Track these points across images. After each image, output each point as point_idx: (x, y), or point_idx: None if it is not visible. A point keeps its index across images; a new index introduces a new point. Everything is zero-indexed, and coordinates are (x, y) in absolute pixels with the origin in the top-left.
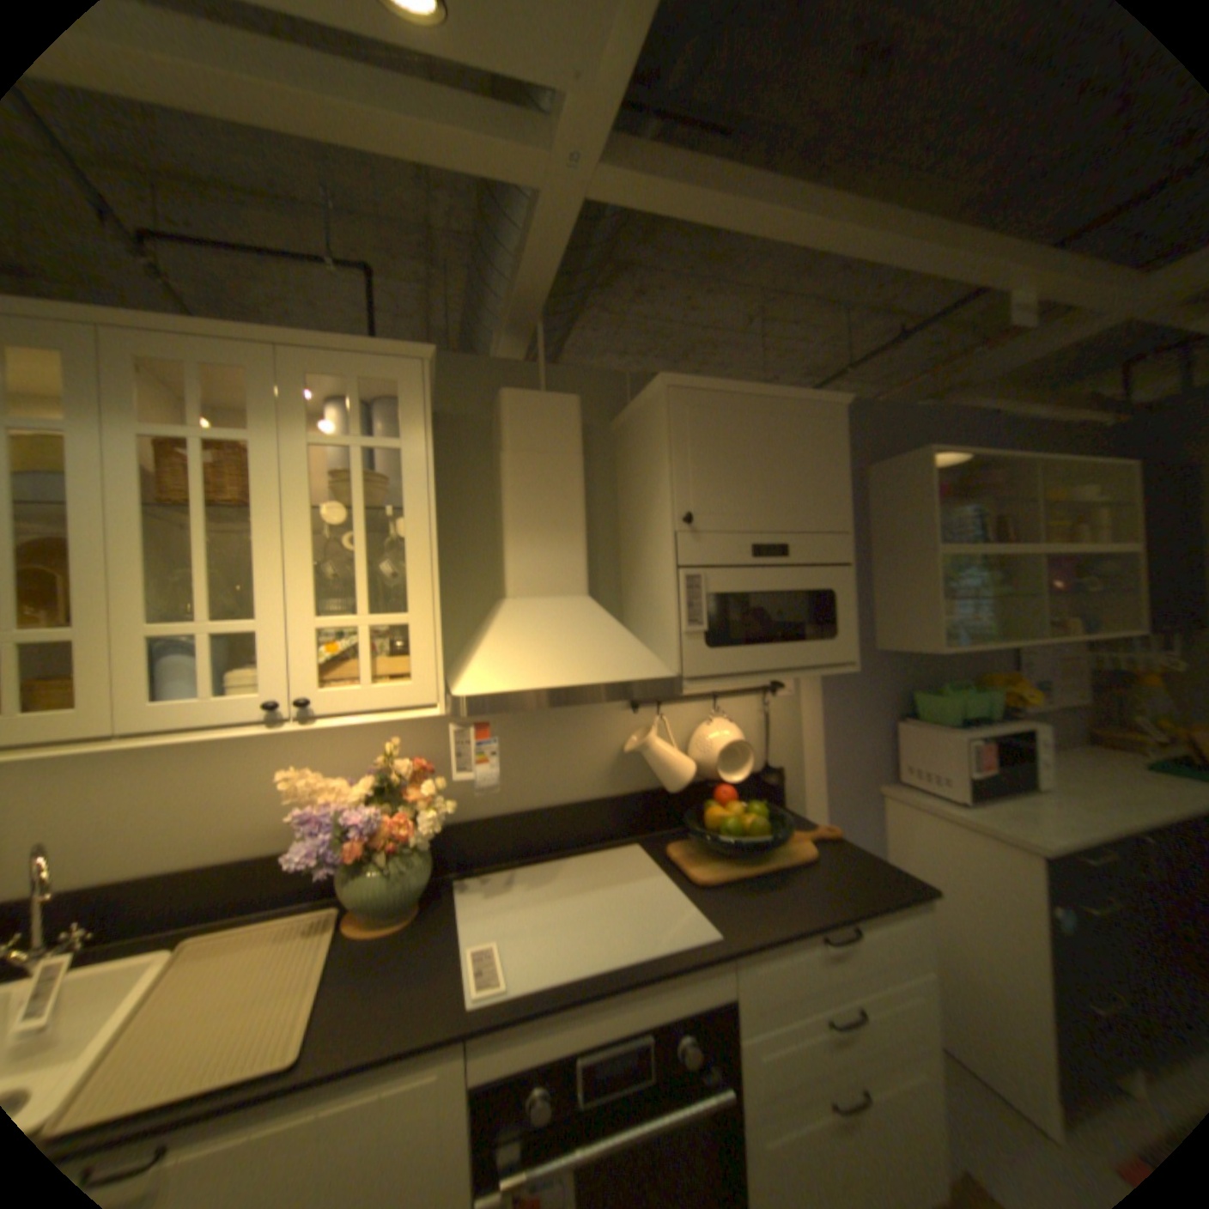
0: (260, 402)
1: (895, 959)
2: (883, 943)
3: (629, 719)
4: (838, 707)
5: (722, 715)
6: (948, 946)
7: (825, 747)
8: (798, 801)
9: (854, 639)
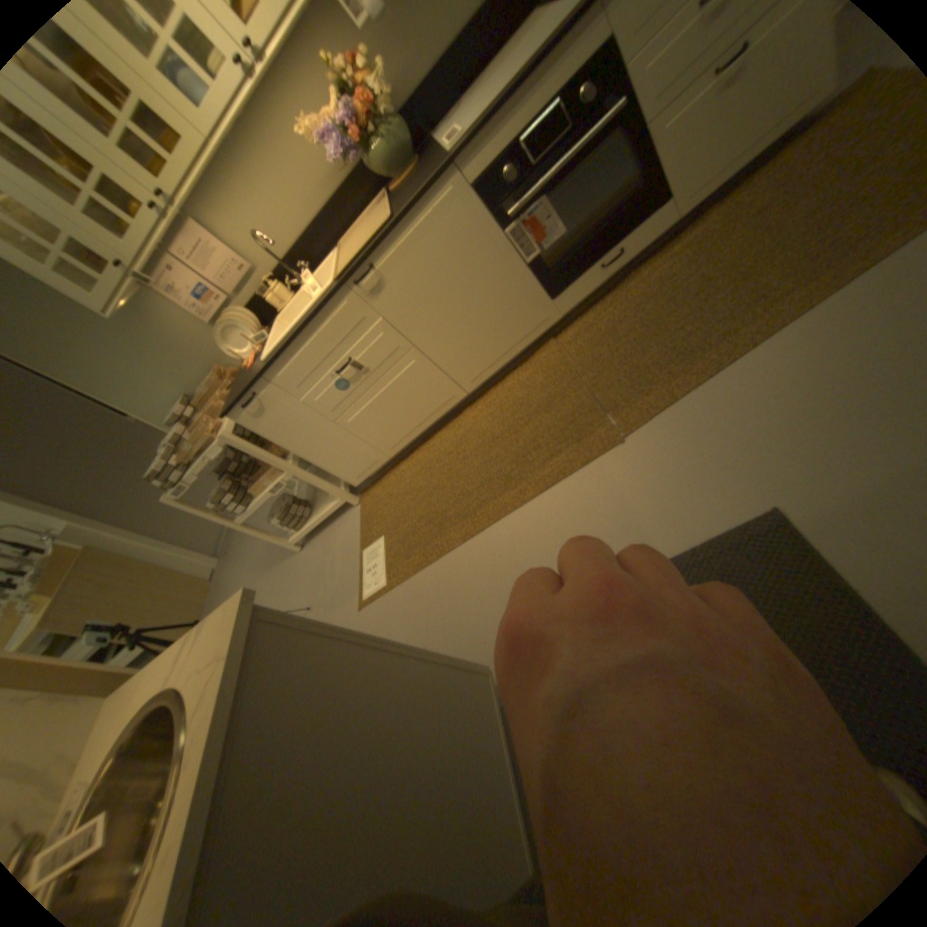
0: None
1: None
2: None
3: None
4: None
5: None
6: None
7: None
8: None
9: None
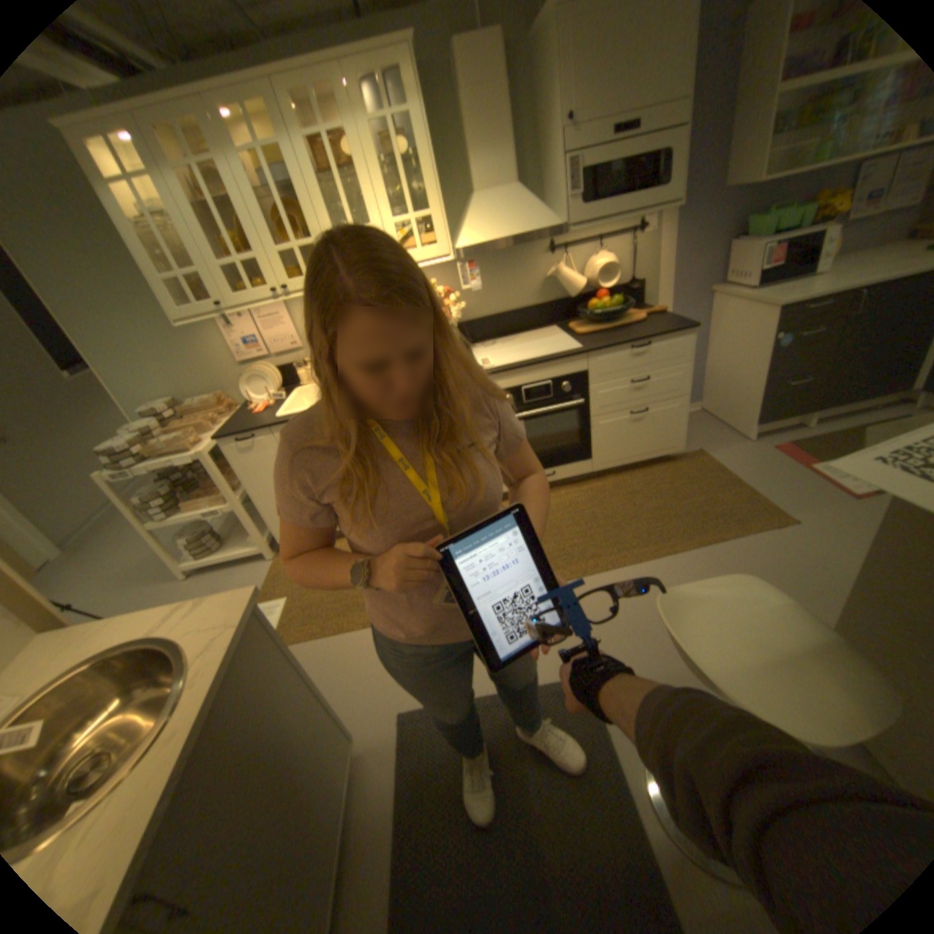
0: (341, 101)
1: (669, 355)
2: (663, 348)
3: (549, 259)
4: (688, 234)
5: (606, 250)
6: (729, 368)
7: (675, 263)
8: (652, 299)
9: (682, 182)
